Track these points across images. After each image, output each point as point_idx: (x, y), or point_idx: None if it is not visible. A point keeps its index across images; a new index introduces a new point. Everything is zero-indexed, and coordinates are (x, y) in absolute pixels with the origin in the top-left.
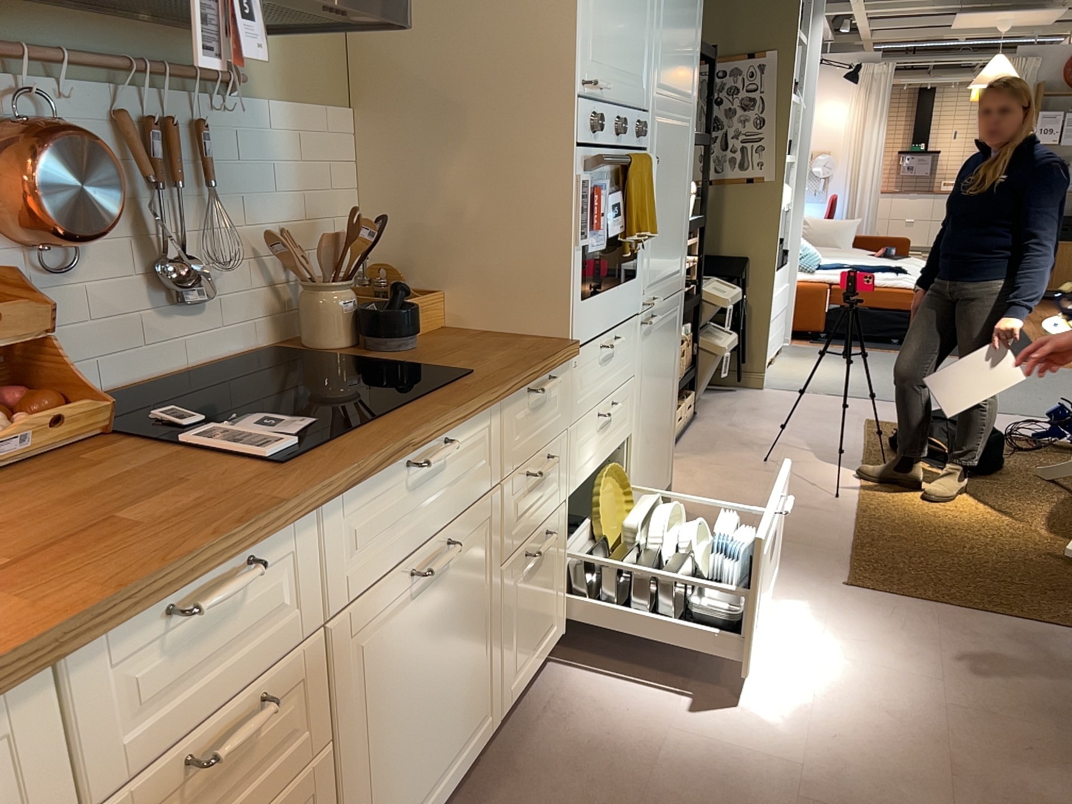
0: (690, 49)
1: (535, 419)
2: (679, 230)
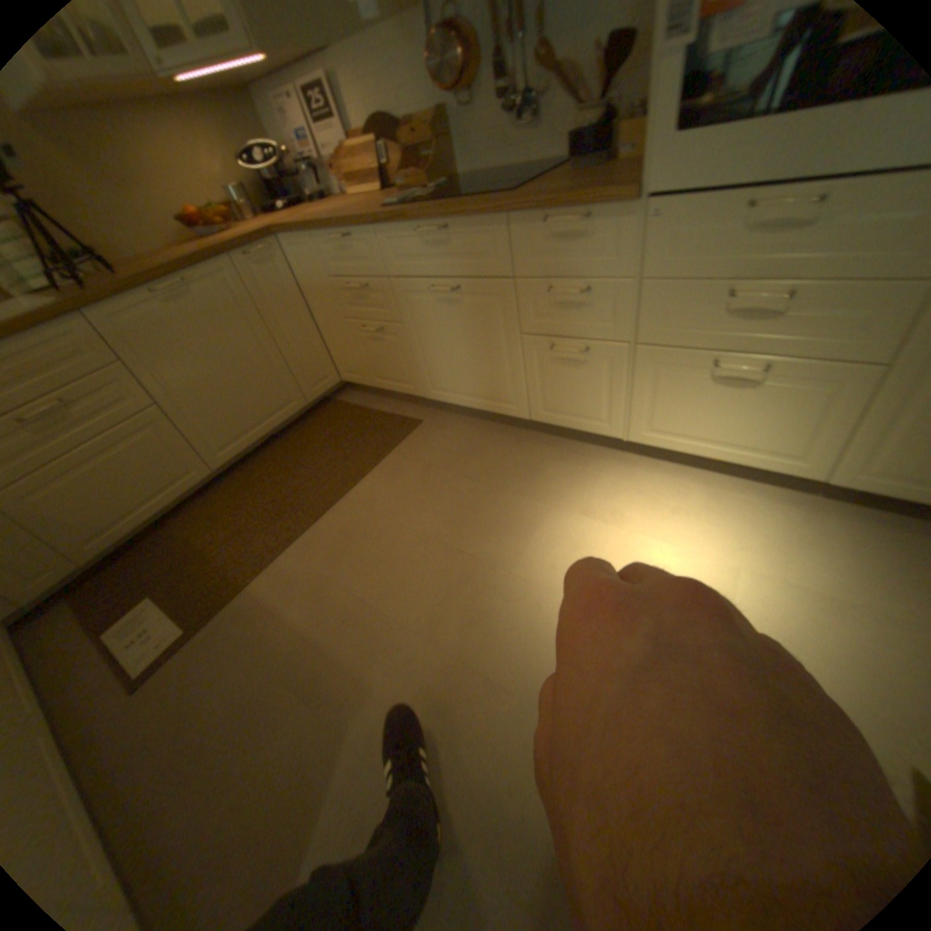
0: None
1: (560, 245)
2: None
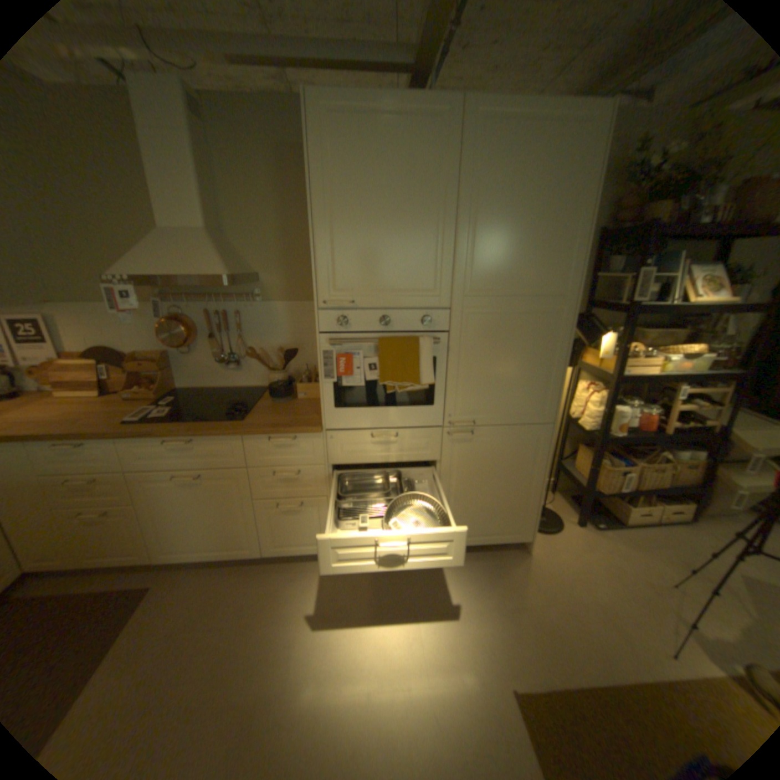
0: (553, 254)
1: (280, 451)
2: (534, 383)
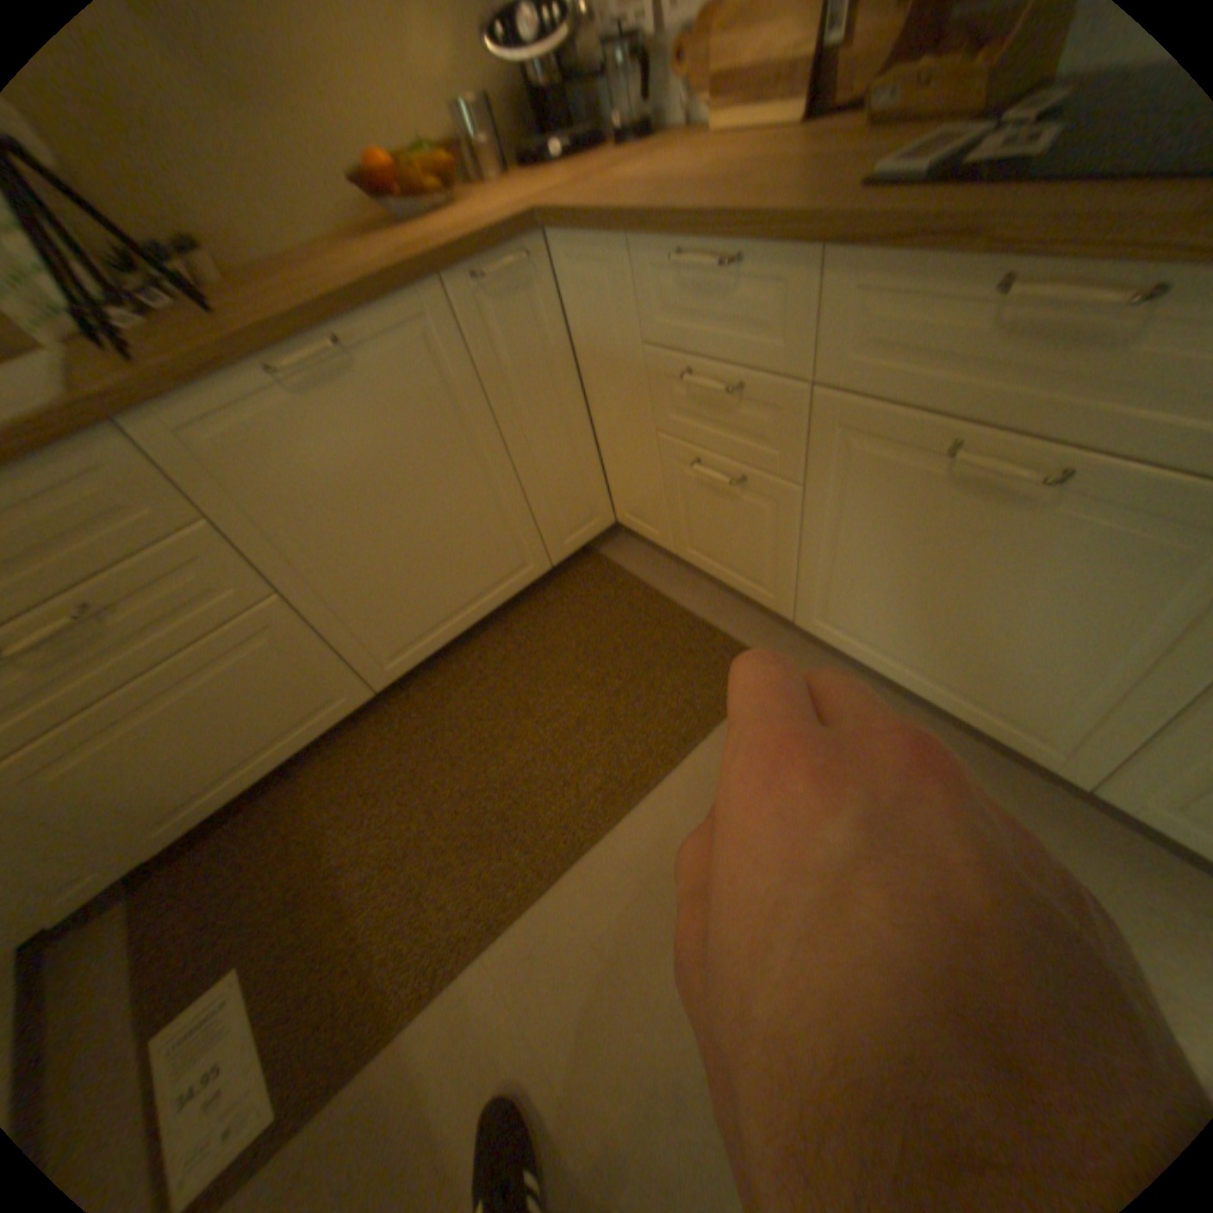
0: None
1: None
2: None
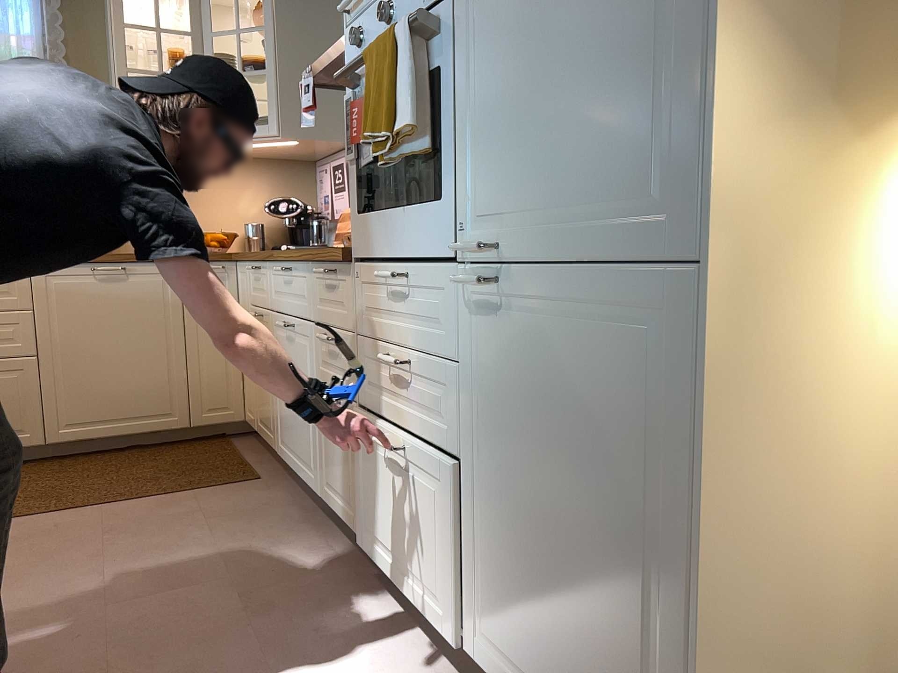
0: None
1: (329, 297)
2: (631, 82)
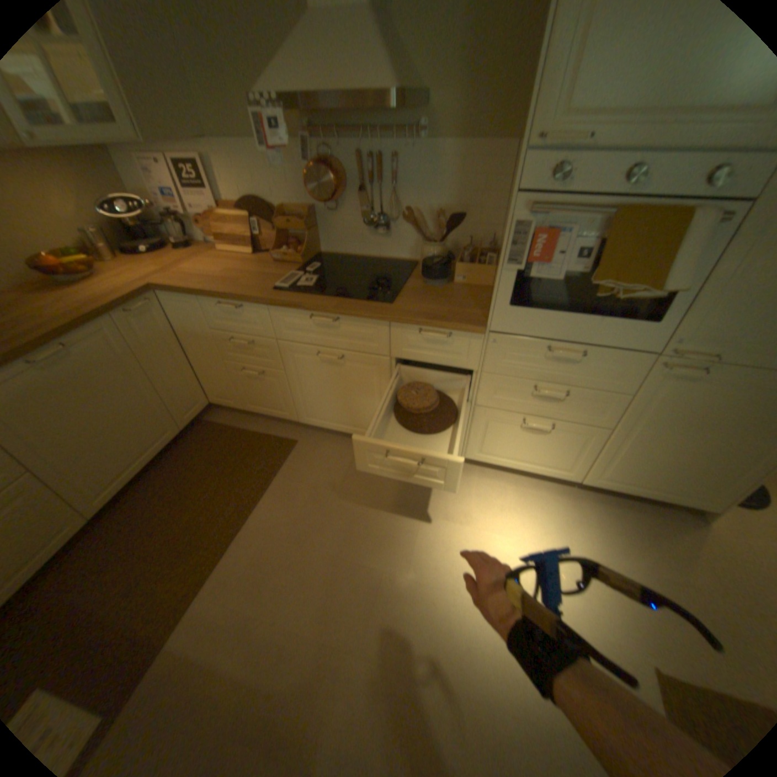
0: None
1: (429, 347)
2: None
